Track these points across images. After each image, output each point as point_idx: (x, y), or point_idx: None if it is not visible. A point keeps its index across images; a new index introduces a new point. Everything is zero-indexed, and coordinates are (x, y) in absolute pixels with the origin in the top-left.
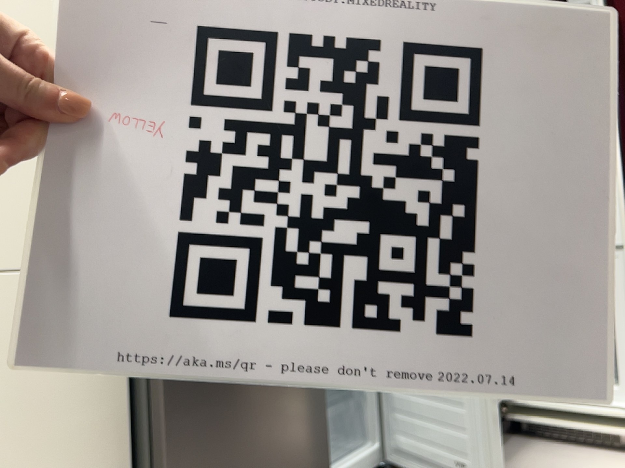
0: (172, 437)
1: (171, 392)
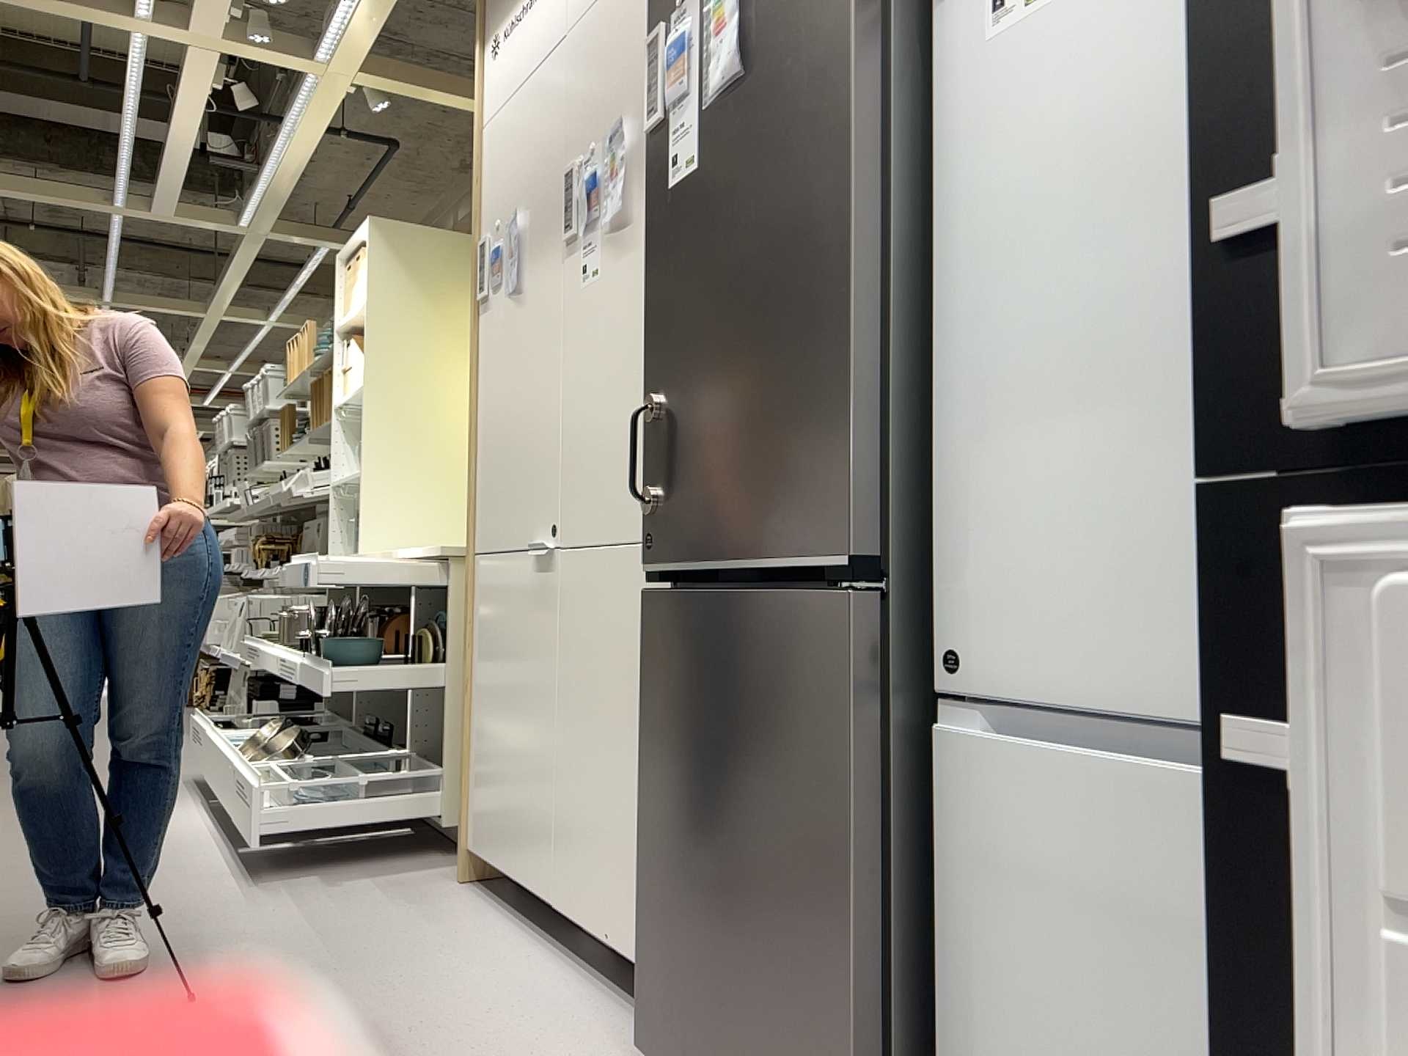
0: (647, 773)
1: (647, 712)
